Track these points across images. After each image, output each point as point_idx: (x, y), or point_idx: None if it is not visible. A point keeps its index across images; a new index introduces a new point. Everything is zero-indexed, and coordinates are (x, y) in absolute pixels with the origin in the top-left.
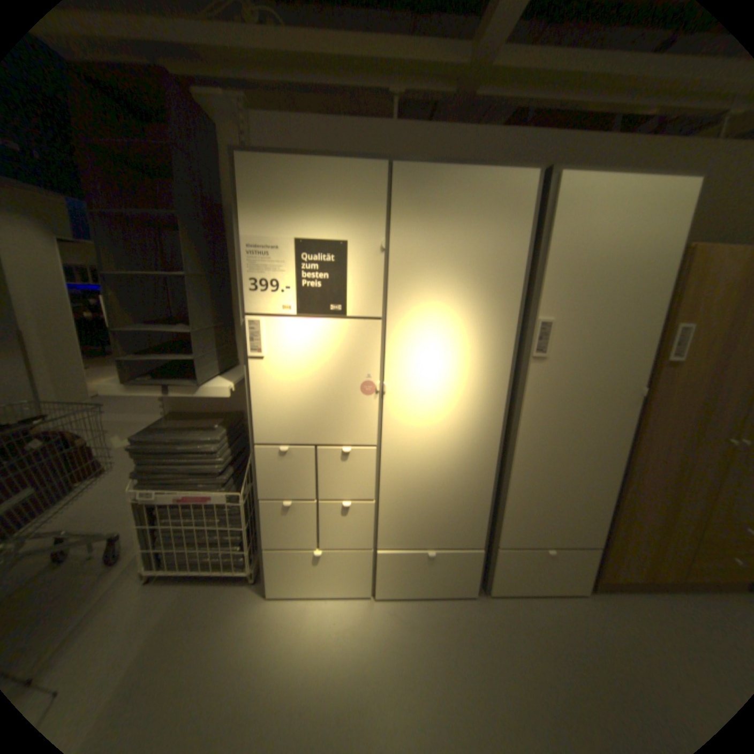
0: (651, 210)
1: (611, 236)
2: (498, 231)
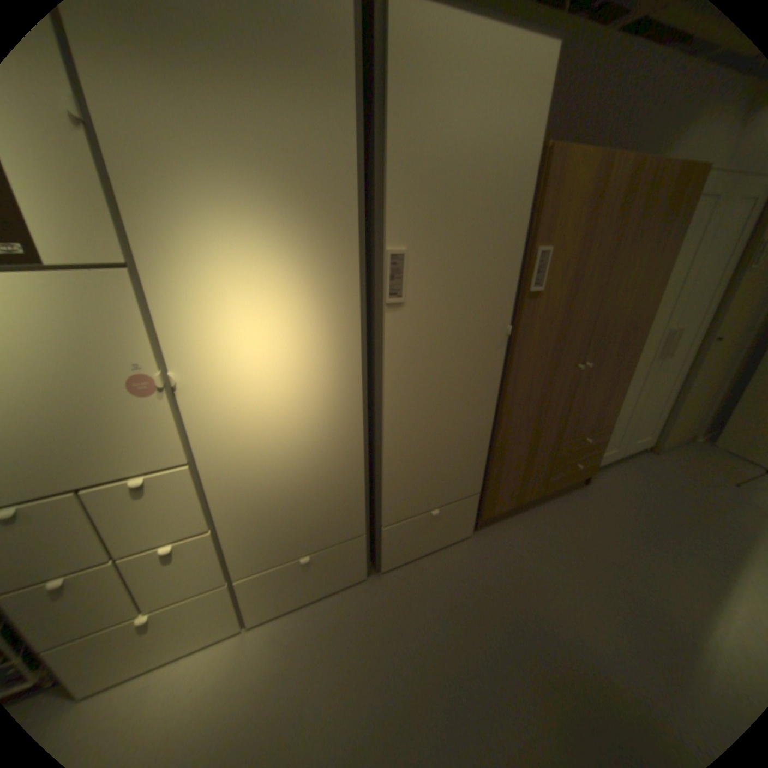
0: (506, 86)
1: (462, 122)
2: (302, 98)
